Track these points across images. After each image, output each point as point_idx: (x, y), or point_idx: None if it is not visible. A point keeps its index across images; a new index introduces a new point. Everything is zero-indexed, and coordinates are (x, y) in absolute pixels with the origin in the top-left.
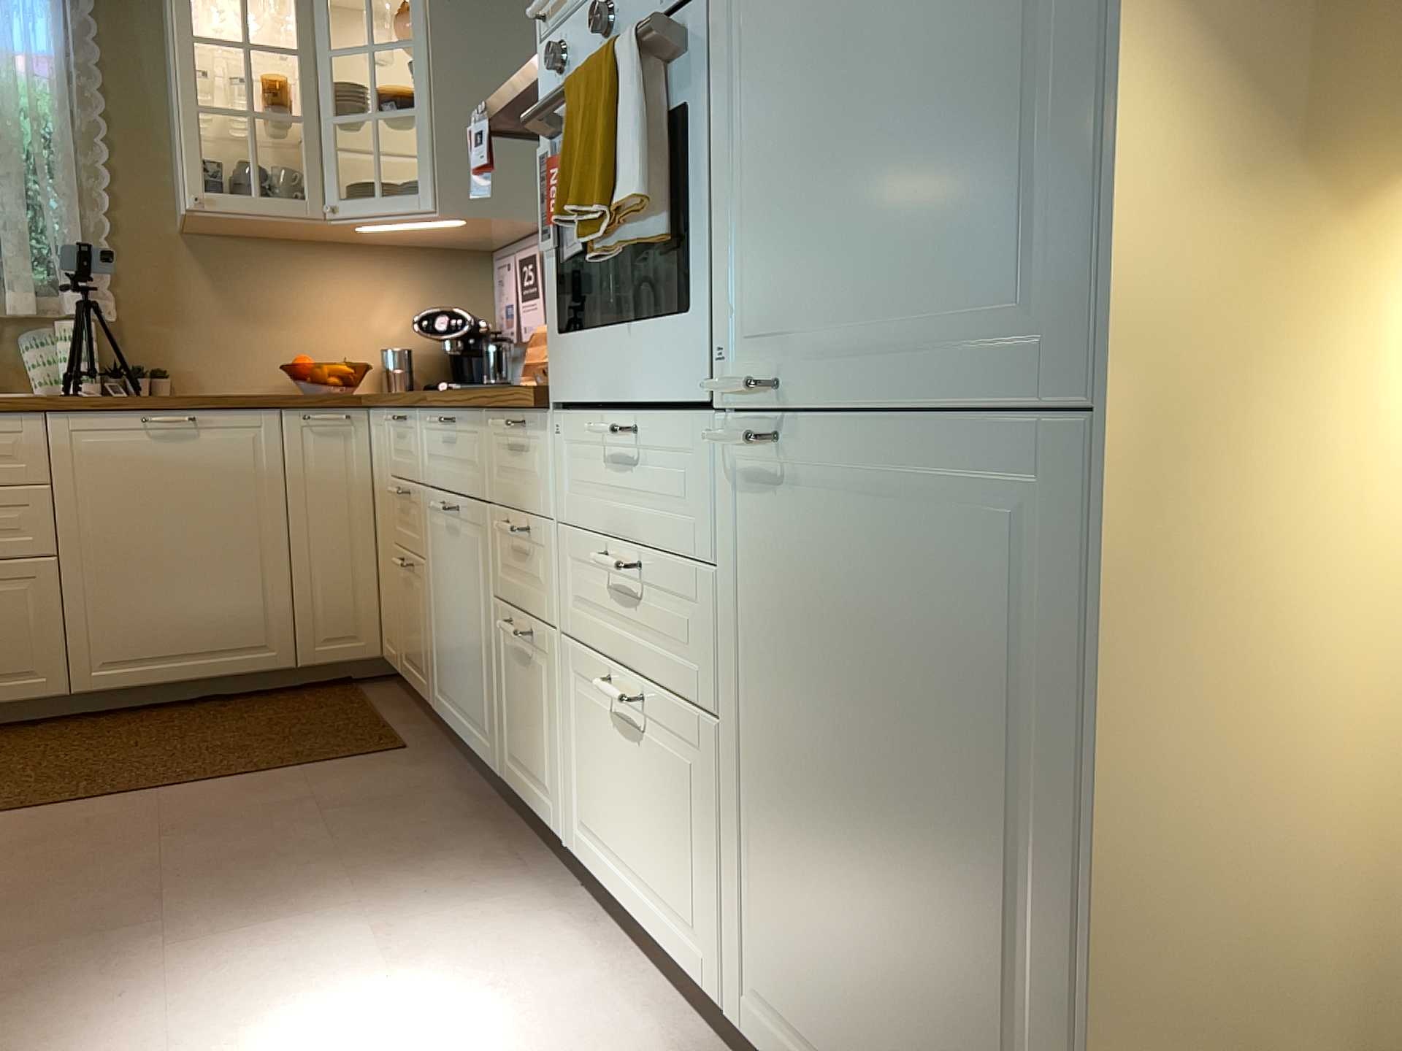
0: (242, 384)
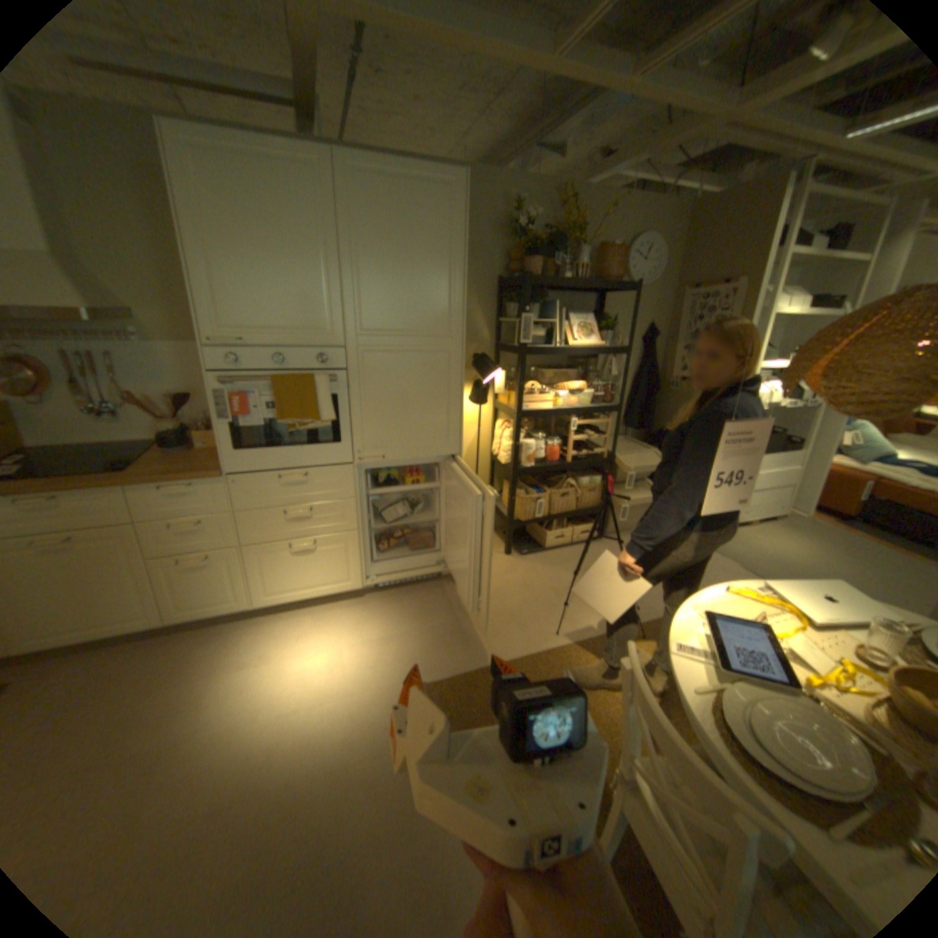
0: None
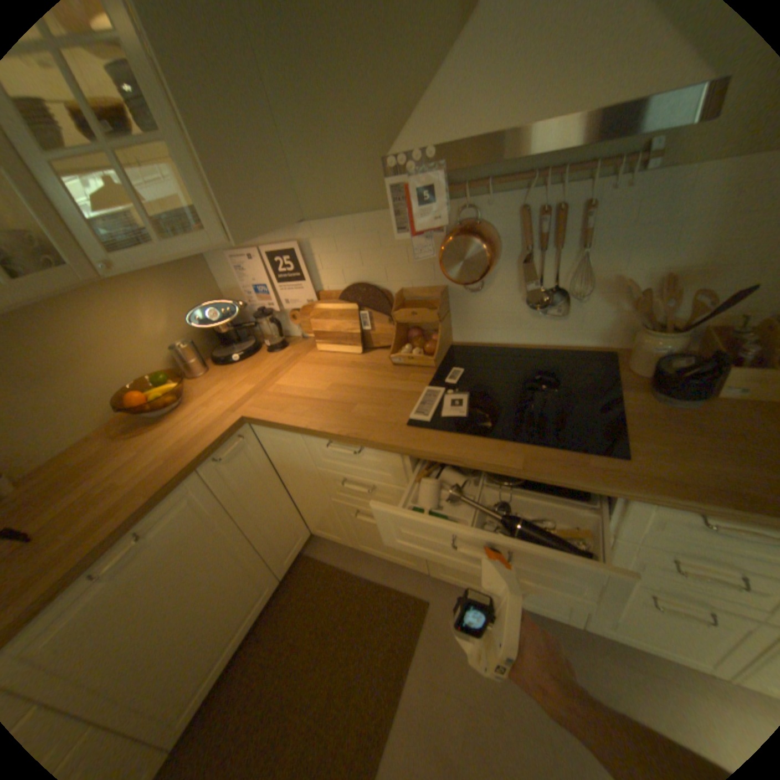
0: (72, 433)
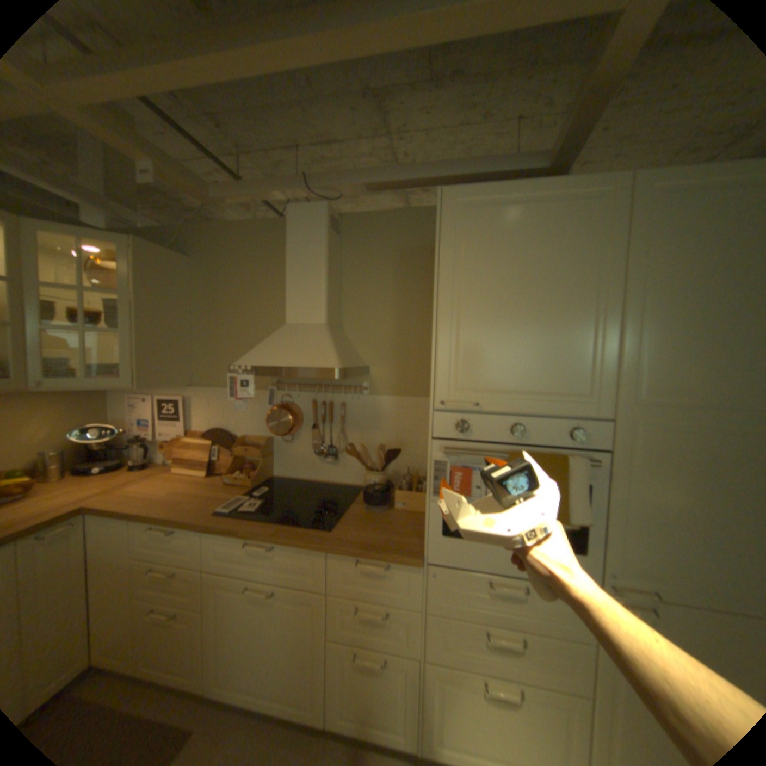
0: None
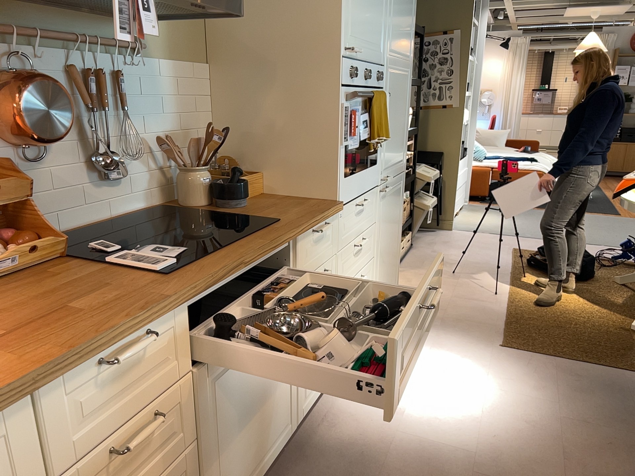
0: None
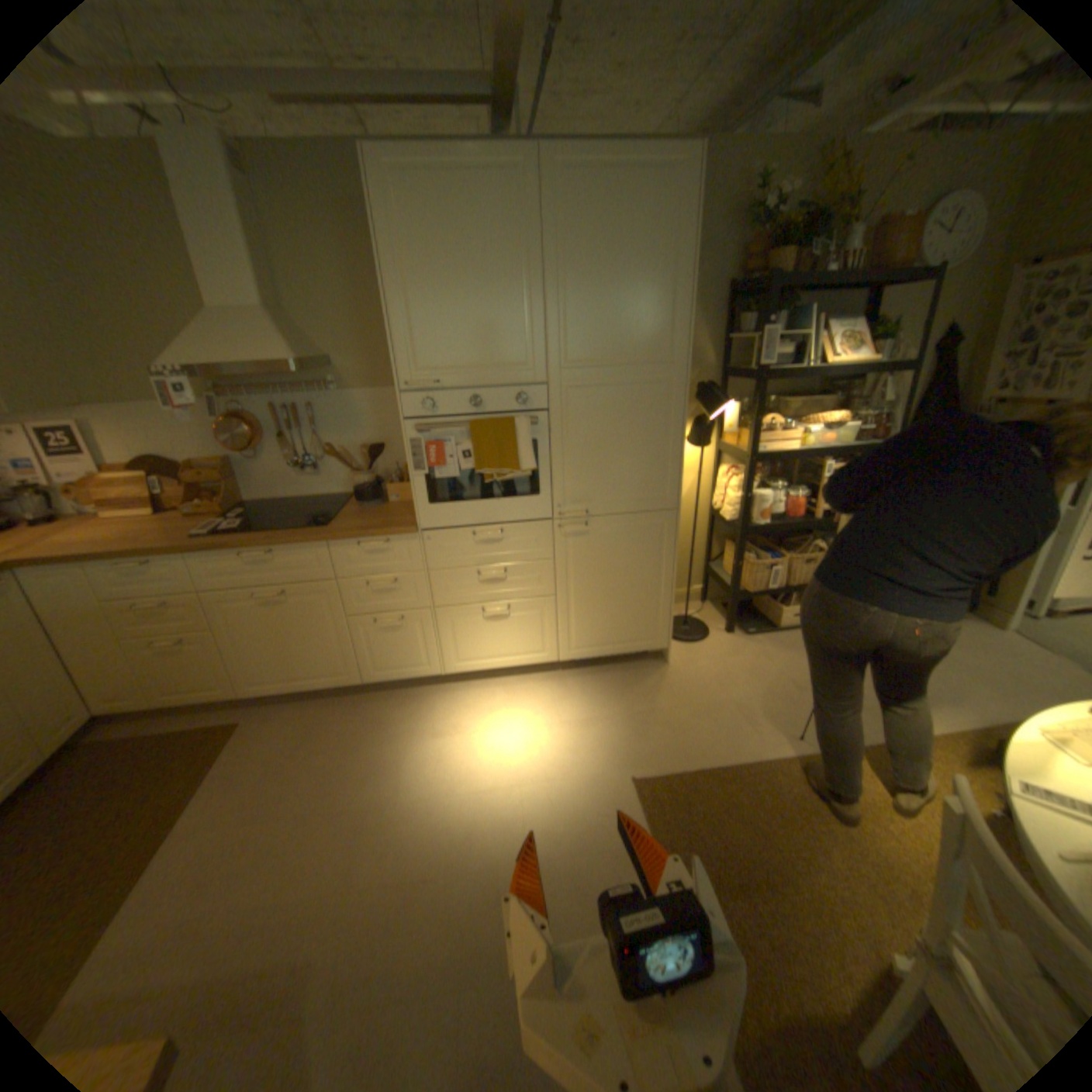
0: None
